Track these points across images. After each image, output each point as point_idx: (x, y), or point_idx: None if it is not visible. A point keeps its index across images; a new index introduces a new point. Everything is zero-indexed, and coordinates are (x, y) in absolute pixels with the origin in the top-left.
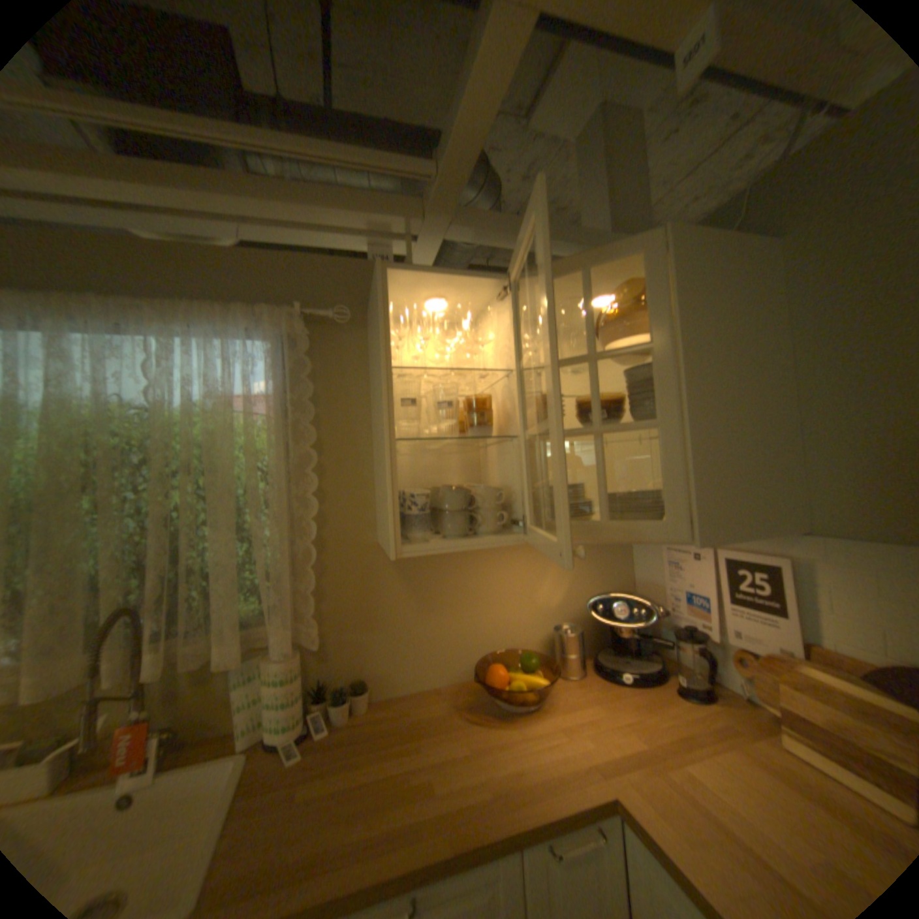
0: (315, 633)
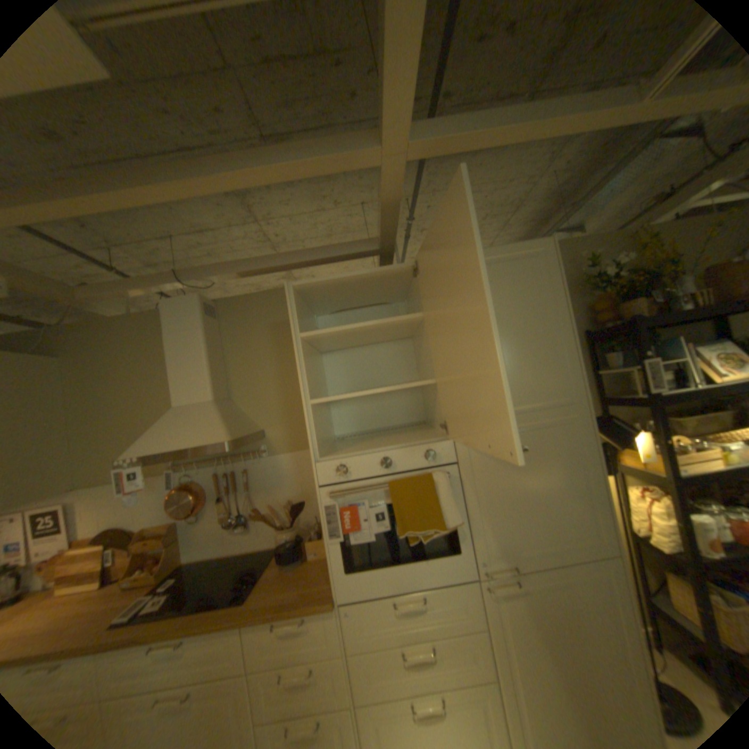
0: None
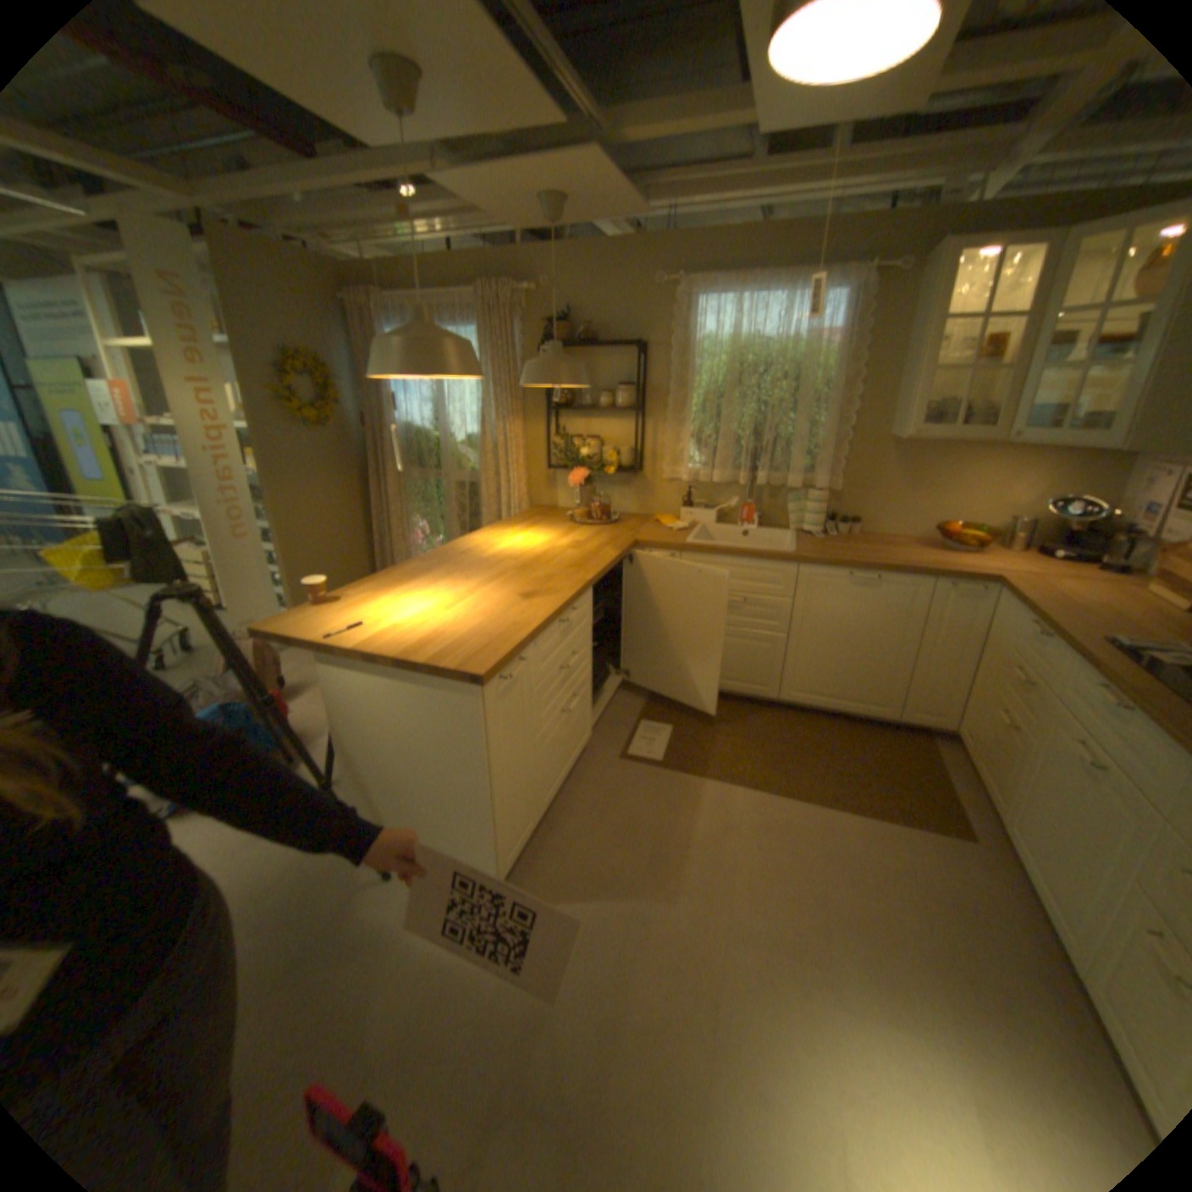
0: (839, 482)
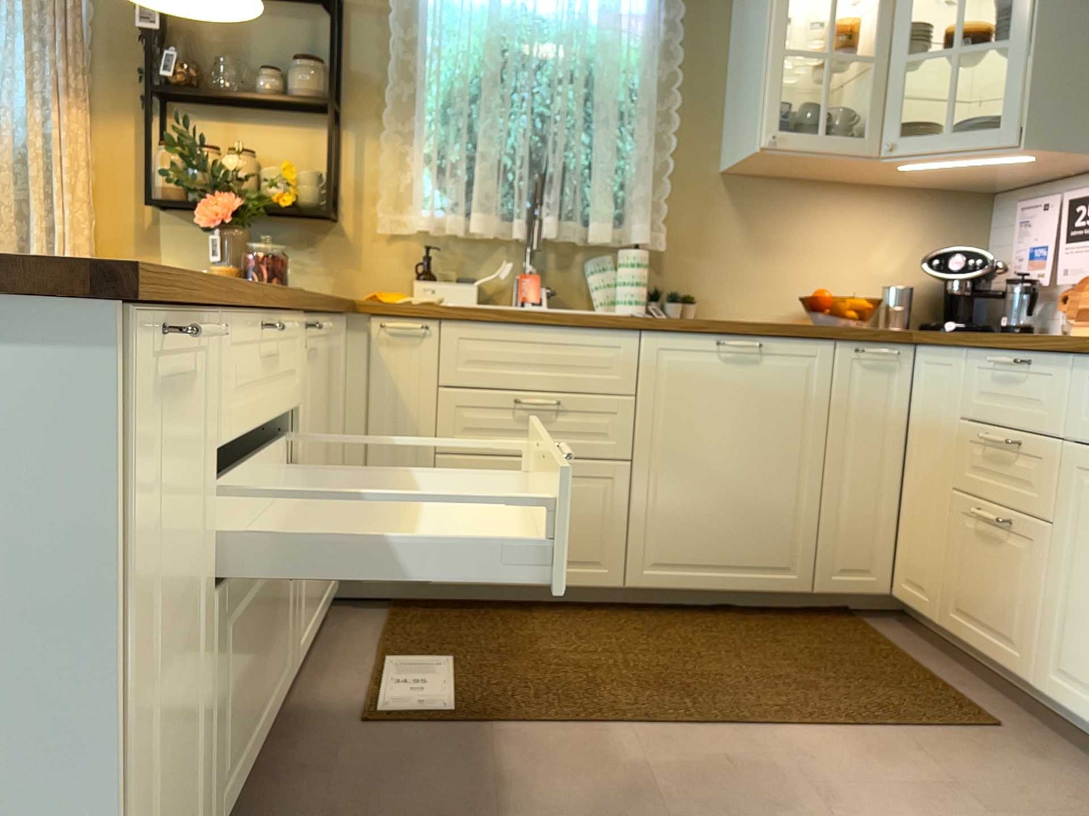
0: (663, 236)
